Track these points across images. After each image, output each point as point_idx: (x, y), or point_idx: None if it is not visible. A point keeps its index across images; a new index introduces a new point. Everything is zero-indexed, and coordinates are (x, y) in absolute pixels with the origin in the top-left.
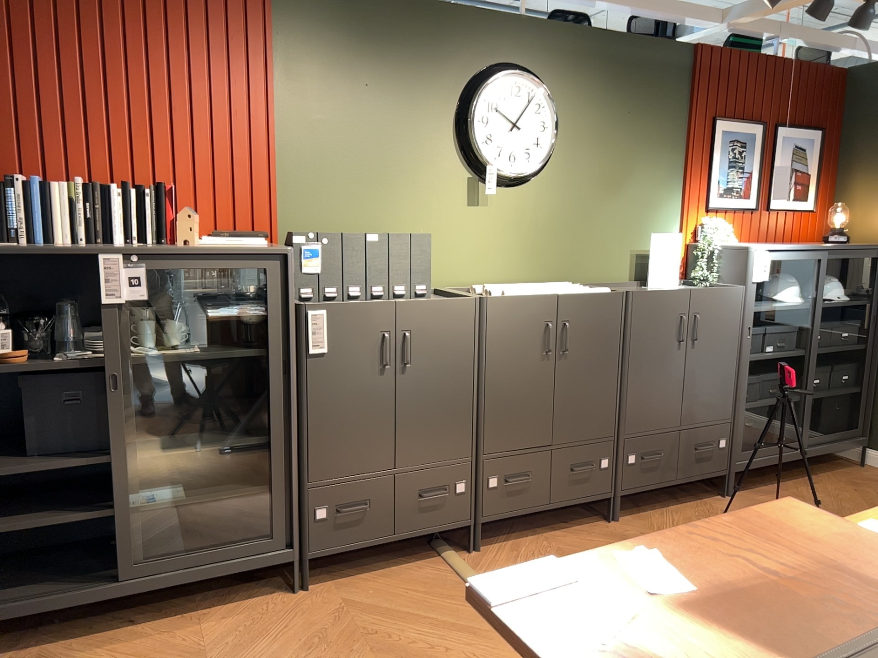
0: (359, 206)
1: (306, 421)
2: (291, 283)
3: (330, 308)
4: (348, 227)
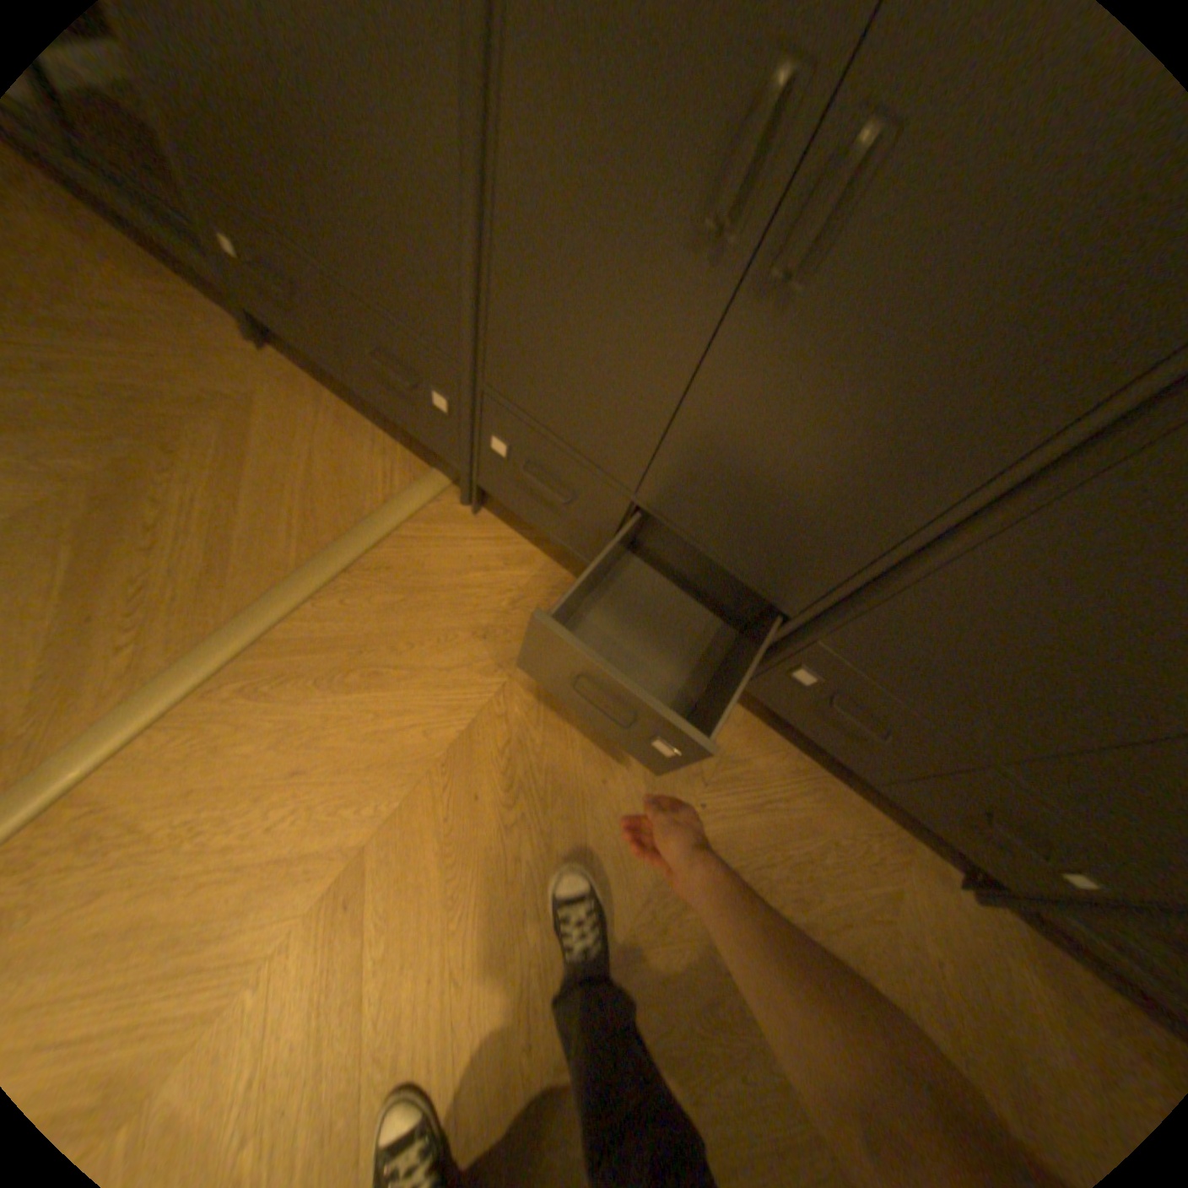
0: None
1: None
2: None
3: None
4: None
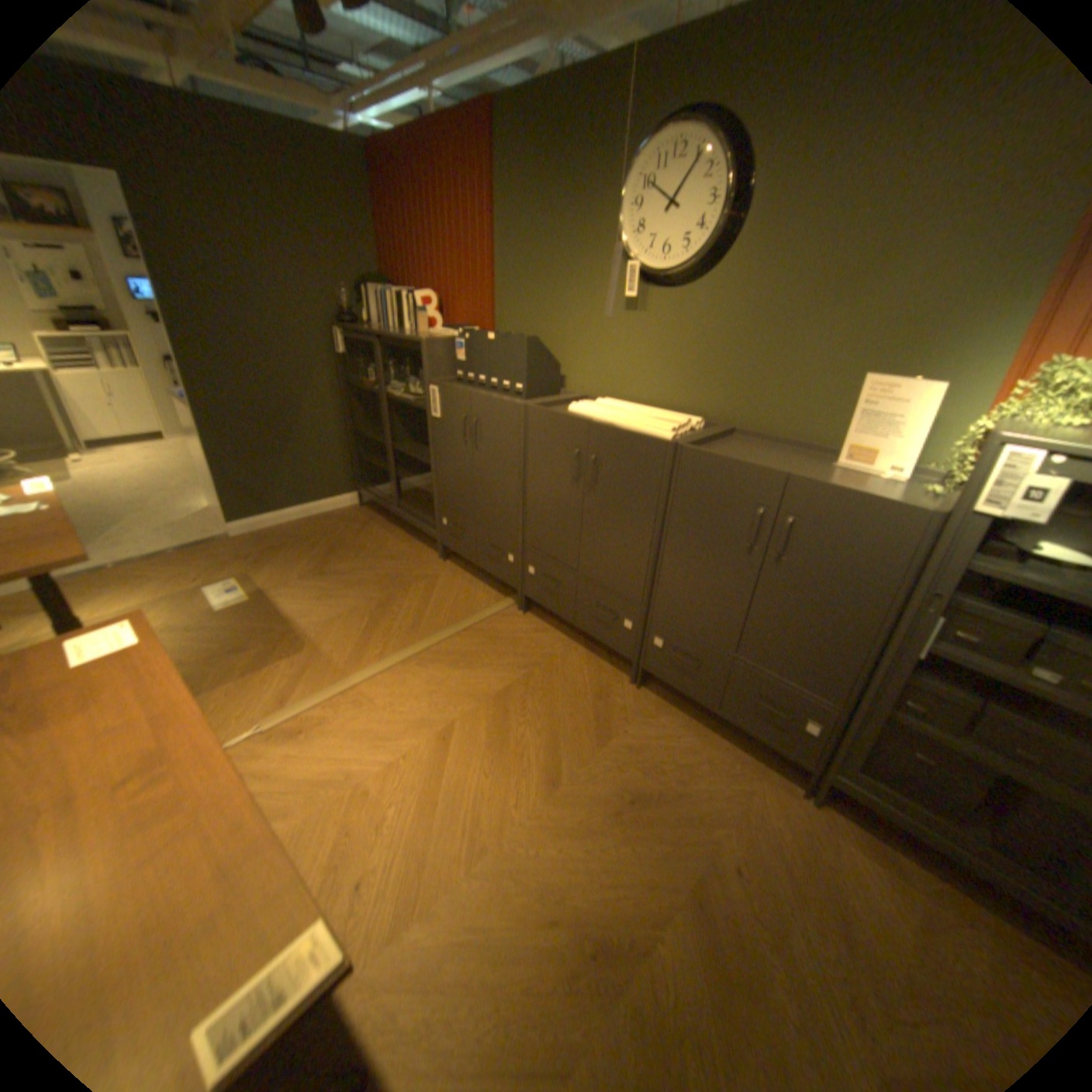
0: (539, 308)
1: (436, 460)
2: (425, 363)
3: (441, 387)
4: (532, 327)
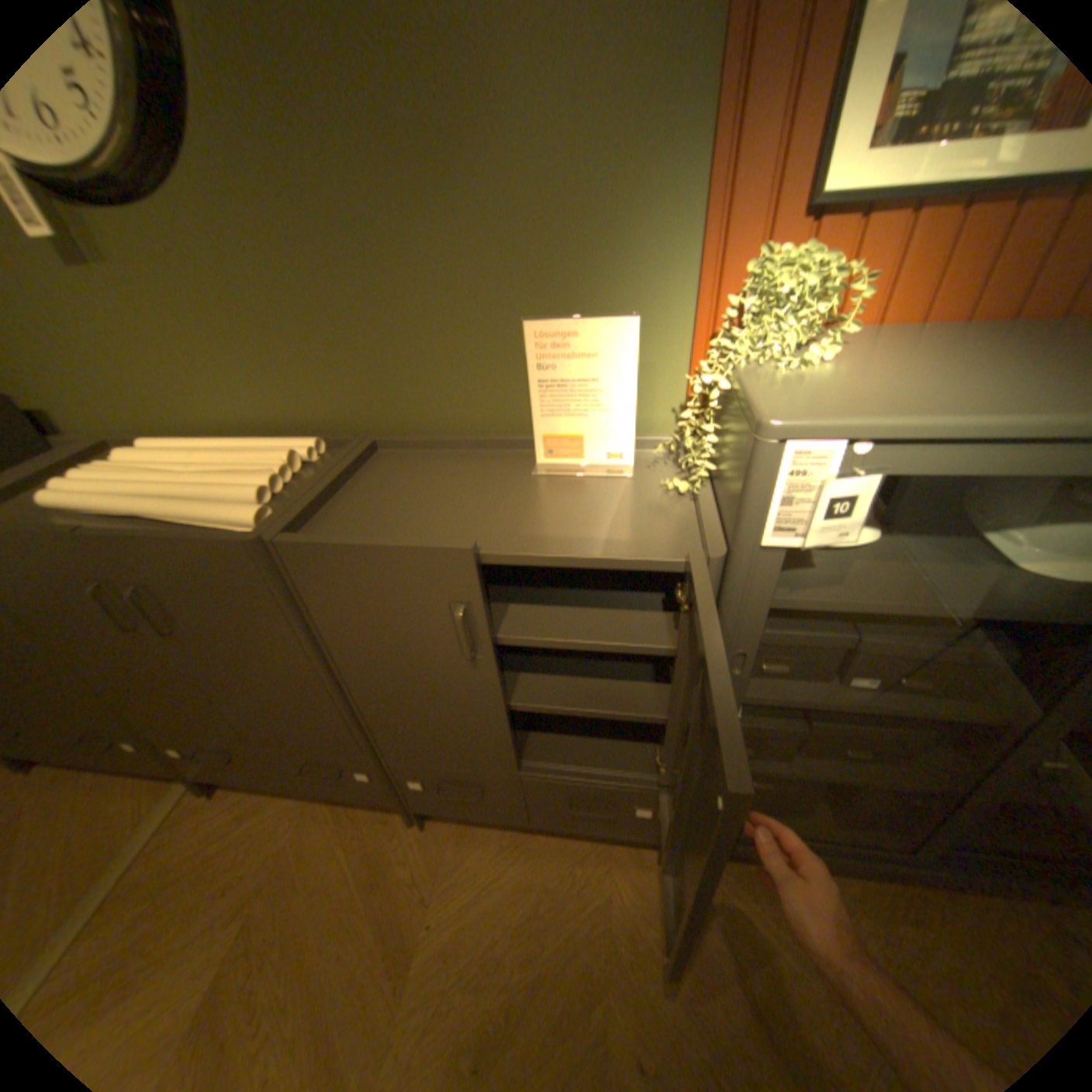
0: None
1: None
2: None
3: None
4: None
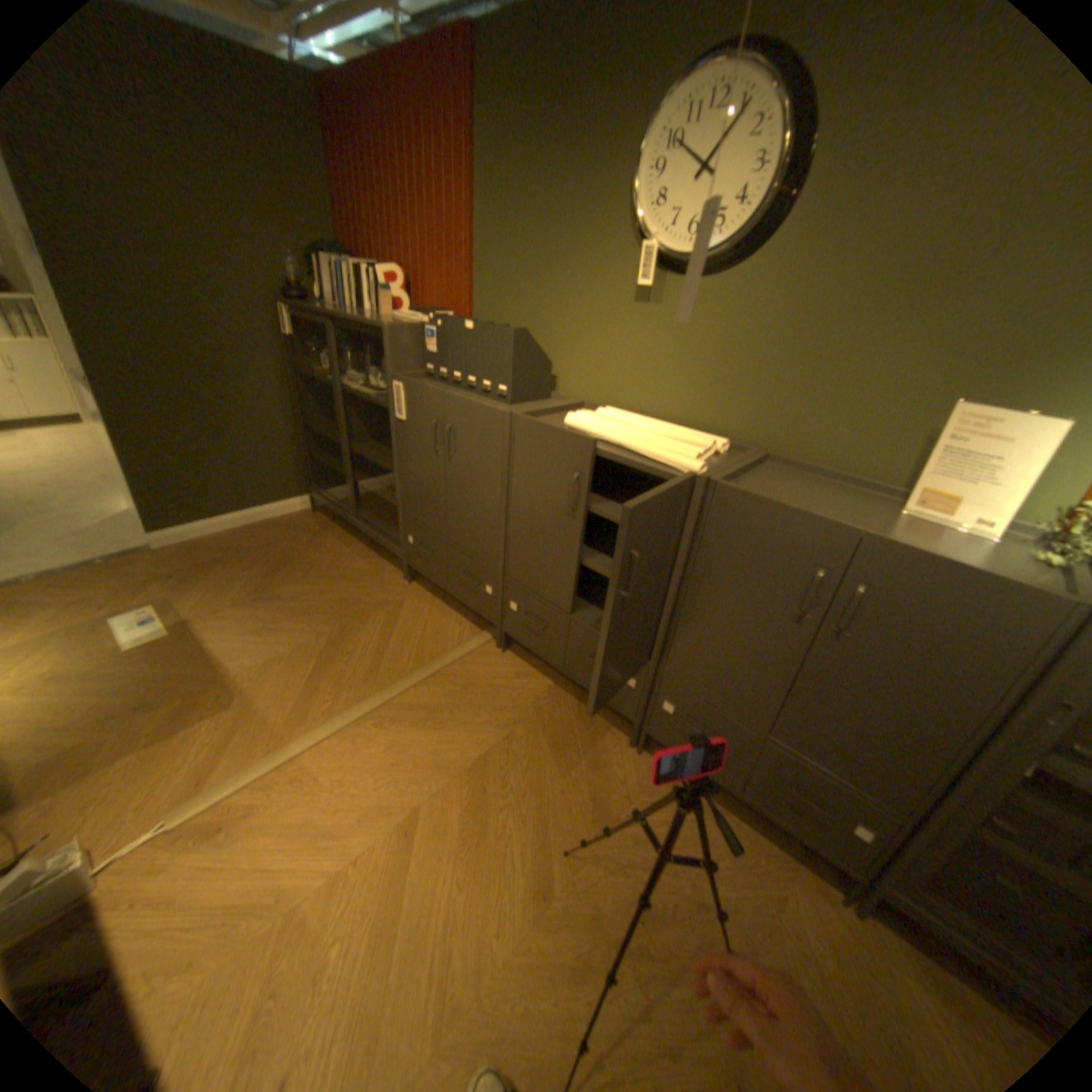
0: (528, 294)
1: (402, 470)
2: (388, 355)
3: (408, 385)
4: (519, 316)
